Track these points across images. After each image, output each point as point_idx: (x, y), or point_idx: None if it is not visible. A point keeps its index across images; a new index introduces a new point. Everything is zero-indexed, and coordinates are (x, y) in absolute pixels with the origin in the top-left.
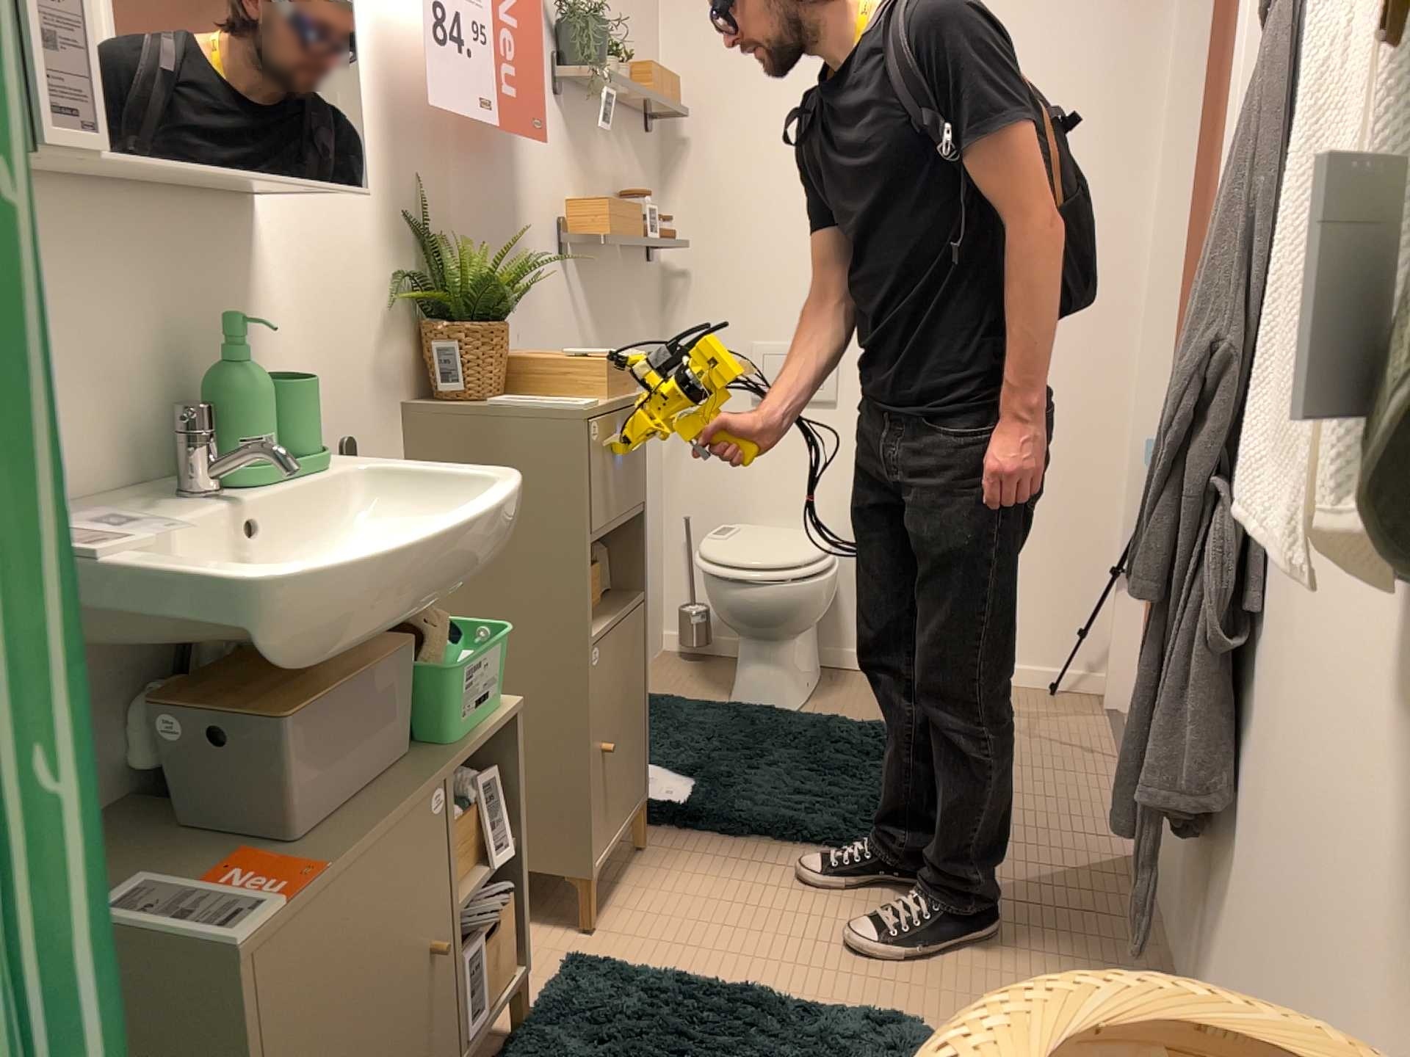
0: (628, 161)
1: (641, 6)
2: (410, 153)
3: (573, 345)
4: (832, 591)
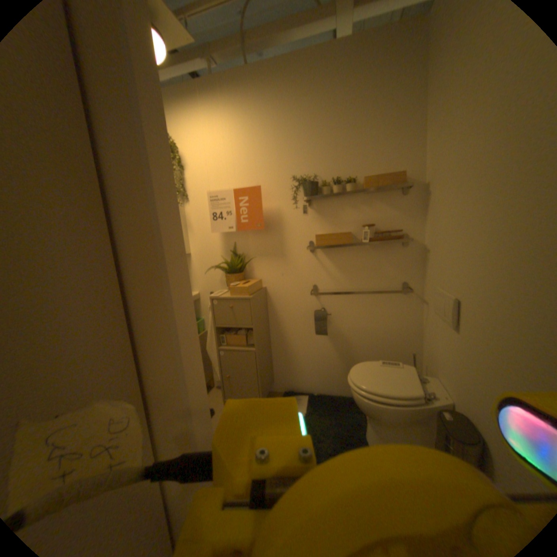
0: (379, 208)
1: (399, 140)
2: (231, 237)
3: (320, 276)
4: (381, 412)
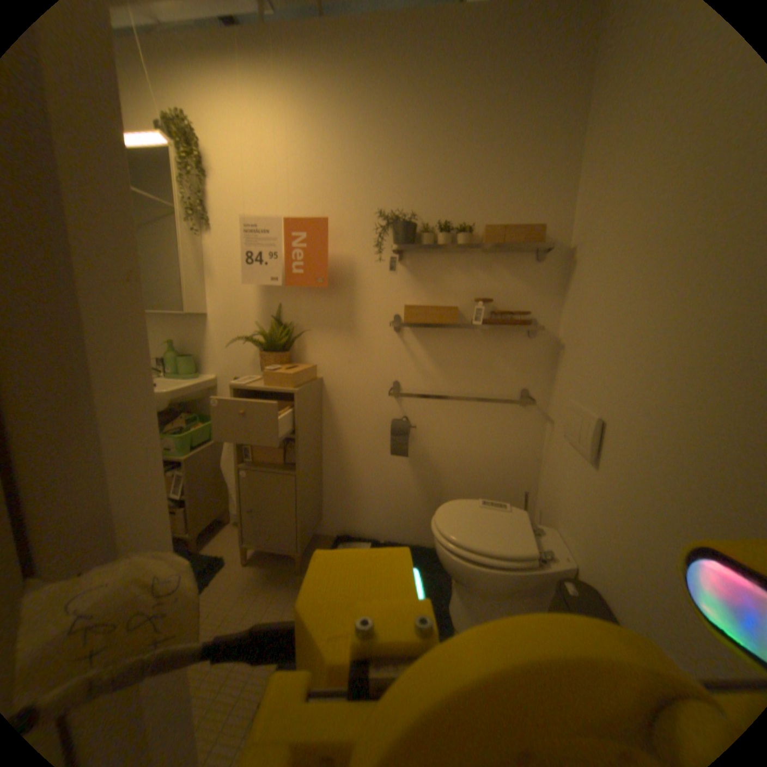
0: (501, 277)
1: (540, 178)
2: (275, 295)
3: (405, 370)
4: (475, 577)
